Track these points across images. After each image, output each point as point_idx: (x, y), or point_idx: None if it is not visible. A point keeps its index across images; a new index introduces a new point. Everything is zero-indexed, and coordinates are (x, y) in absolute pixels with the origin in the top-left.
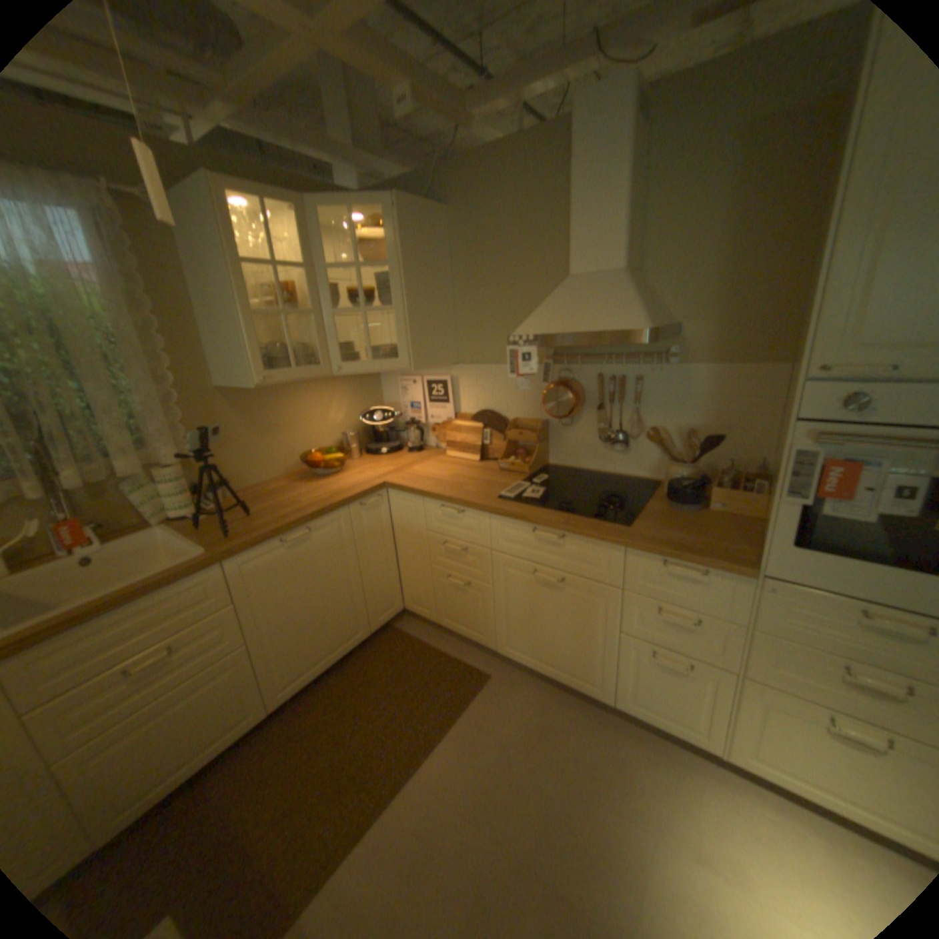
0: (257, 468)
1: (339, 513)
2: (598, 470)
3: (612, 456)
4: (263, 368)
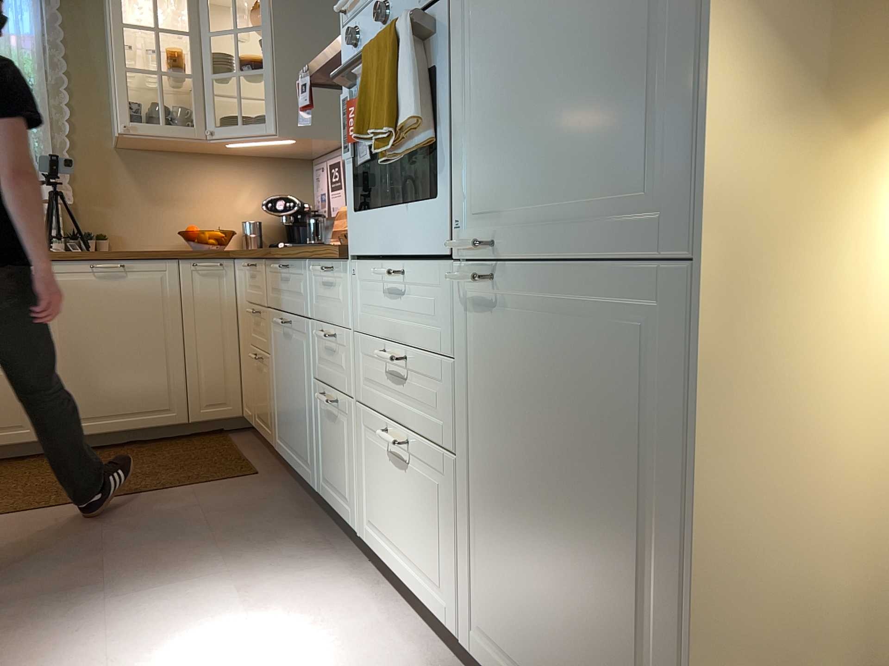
0: (143, 234)
1: (165, 263)
2: None
3: None
4: (134, 120)
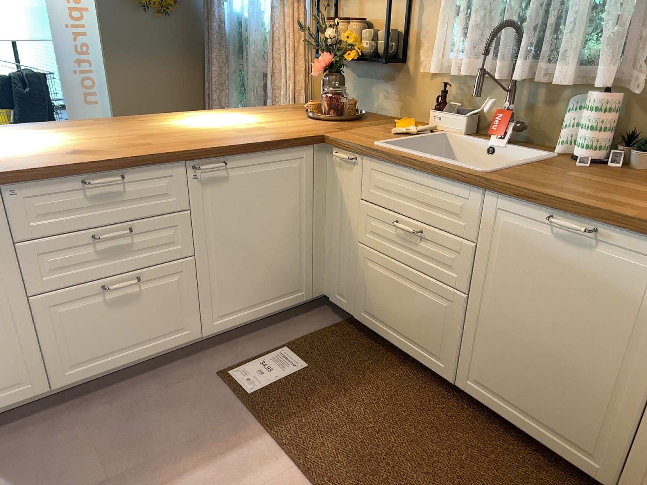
0: None
1: None
2: None
3: None
4: None
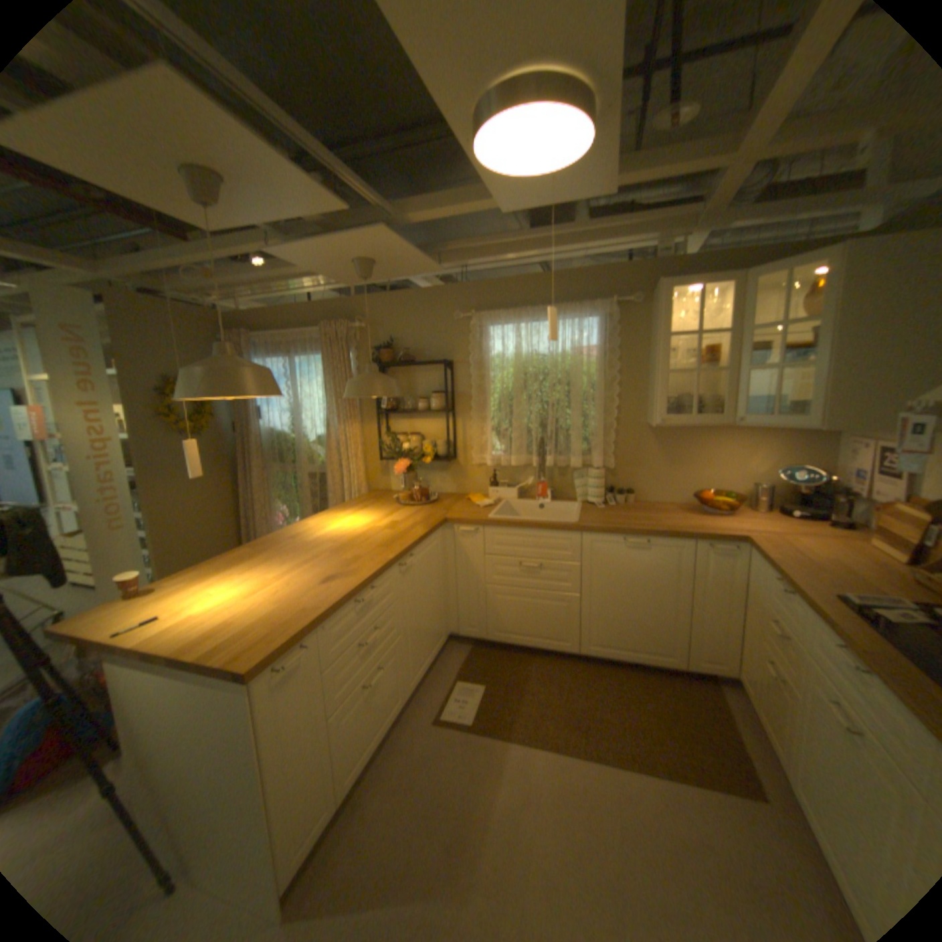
0: (661, 489)
1: (684, 542)
2: None
3: None
4: (669, 412)
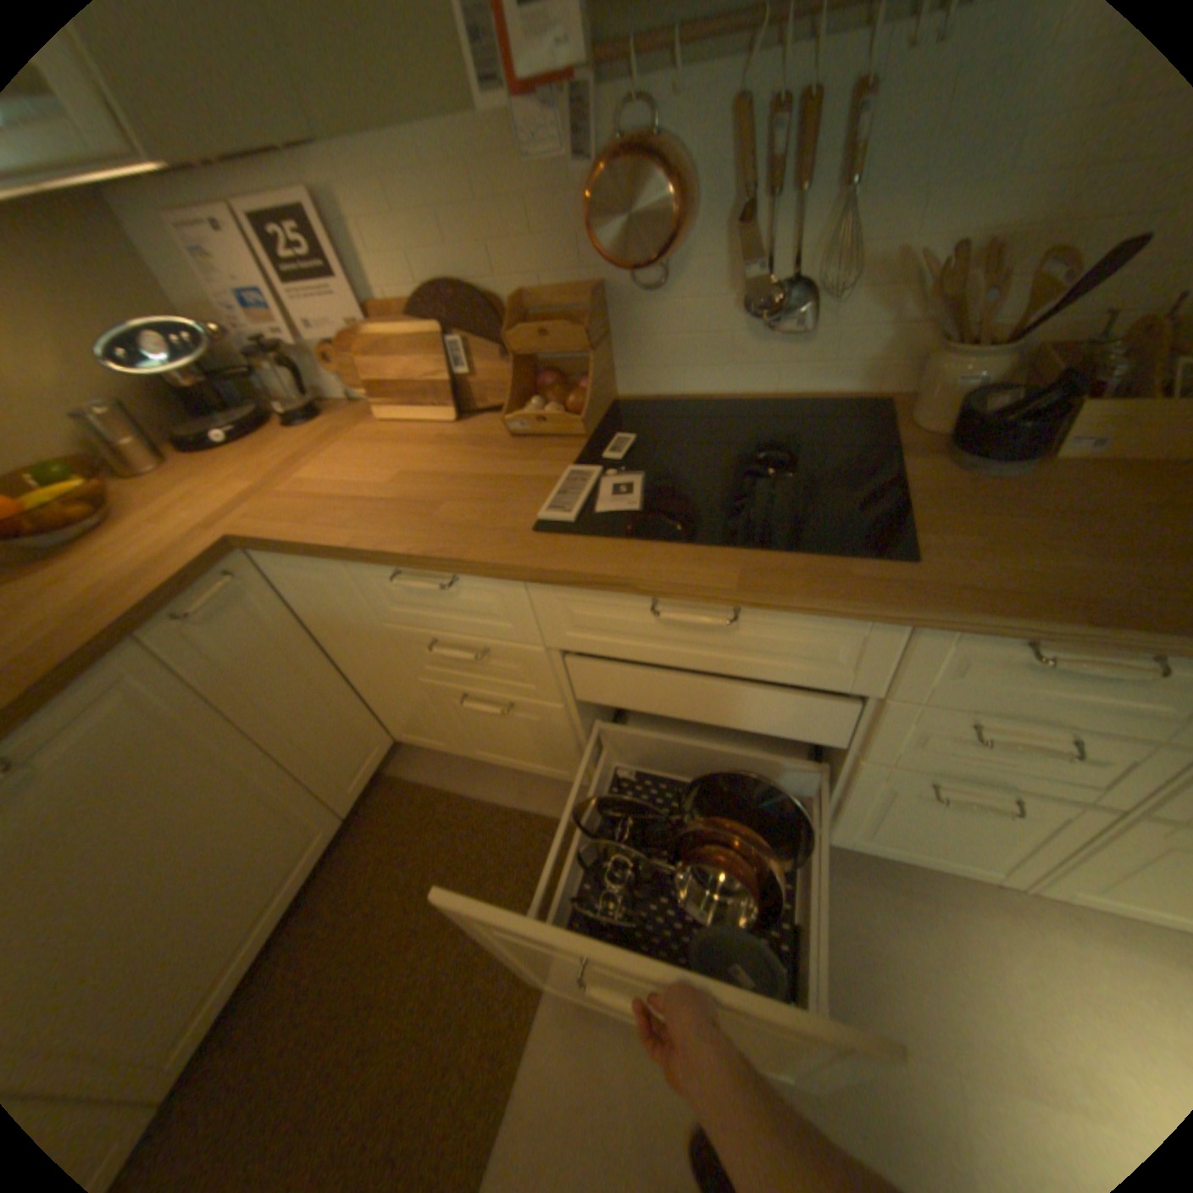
0: None
1: (112, 664)
2: (737, 391)
3: (773, 350)
4: None
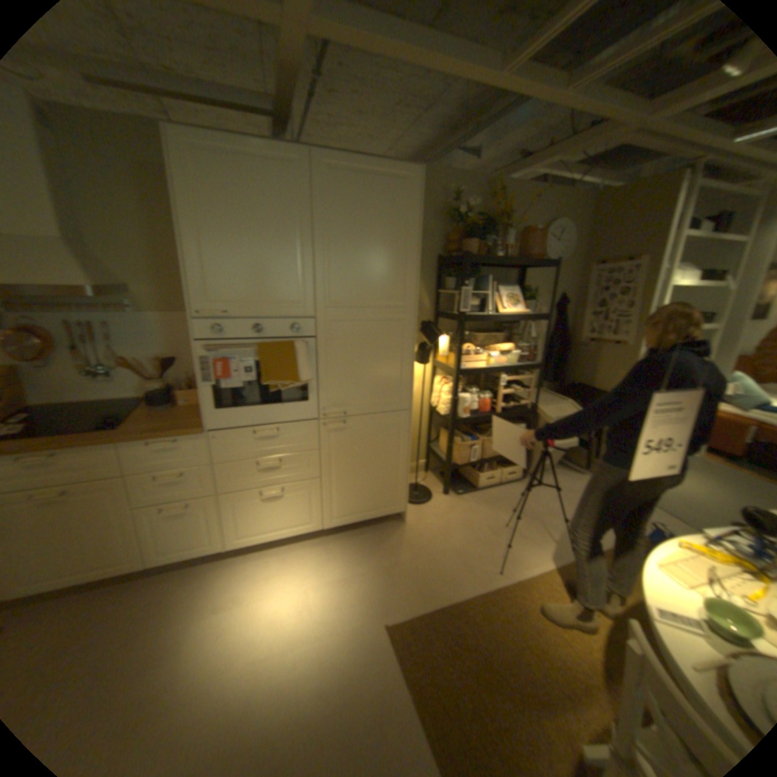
0: None
1: None
2: (83, 401)
3: (94, 387)
4: None
